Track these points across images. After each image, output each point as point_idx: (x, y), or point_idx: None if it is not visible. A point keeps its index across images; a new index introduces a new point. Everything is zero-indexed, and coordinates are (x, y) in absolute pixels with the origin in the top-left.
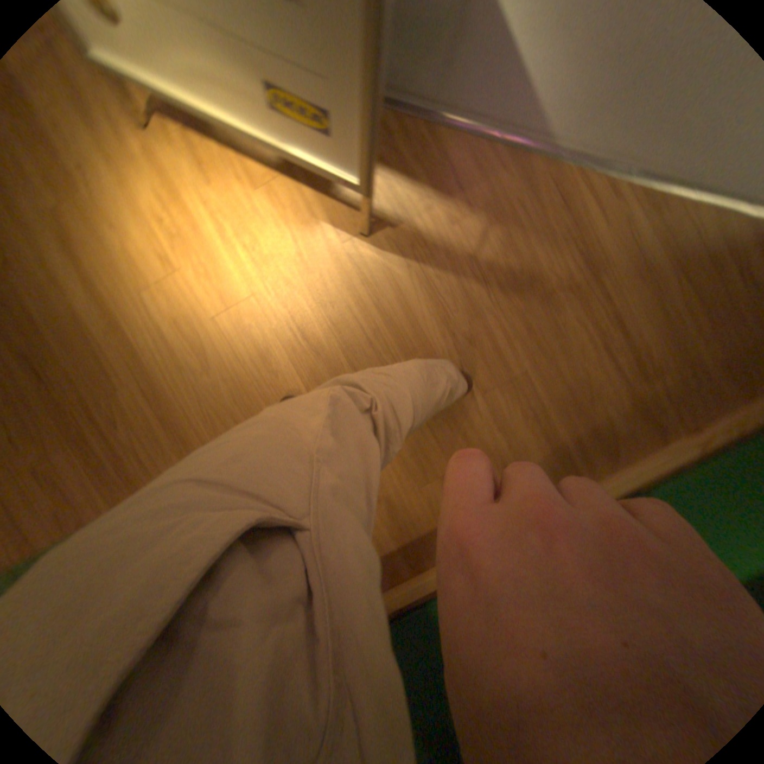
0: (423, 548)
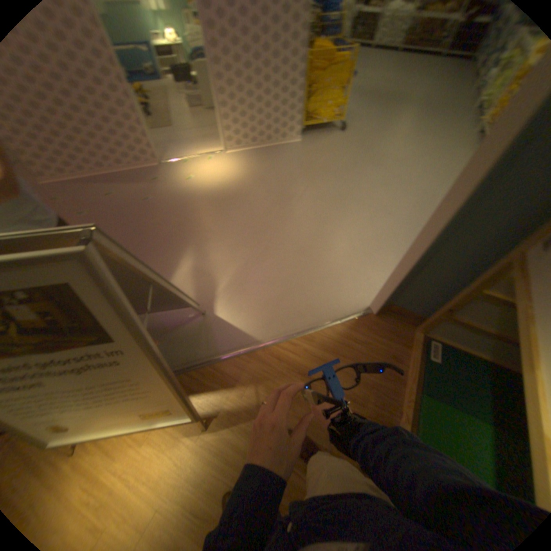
0: None
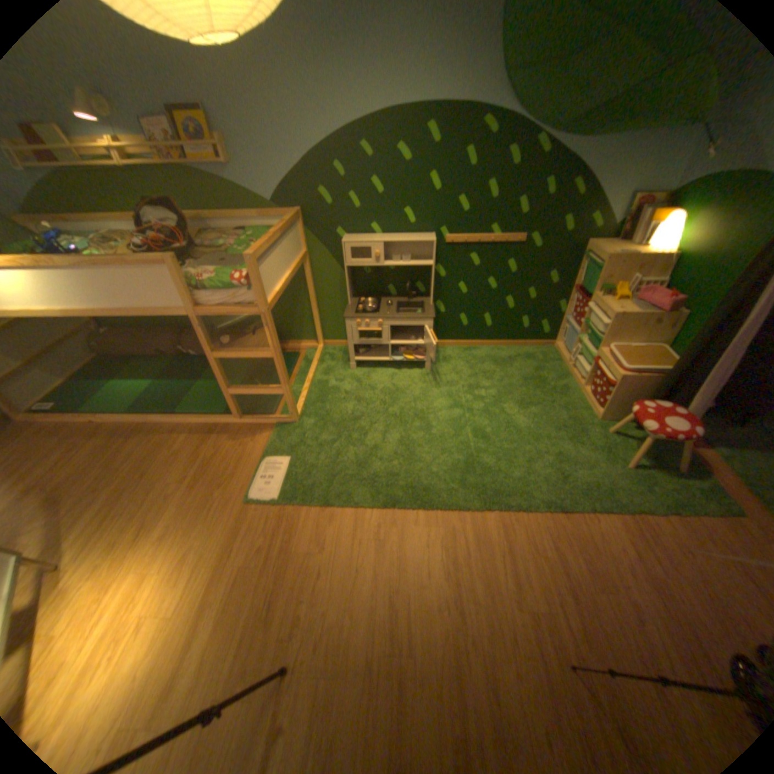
0: (204, 430)
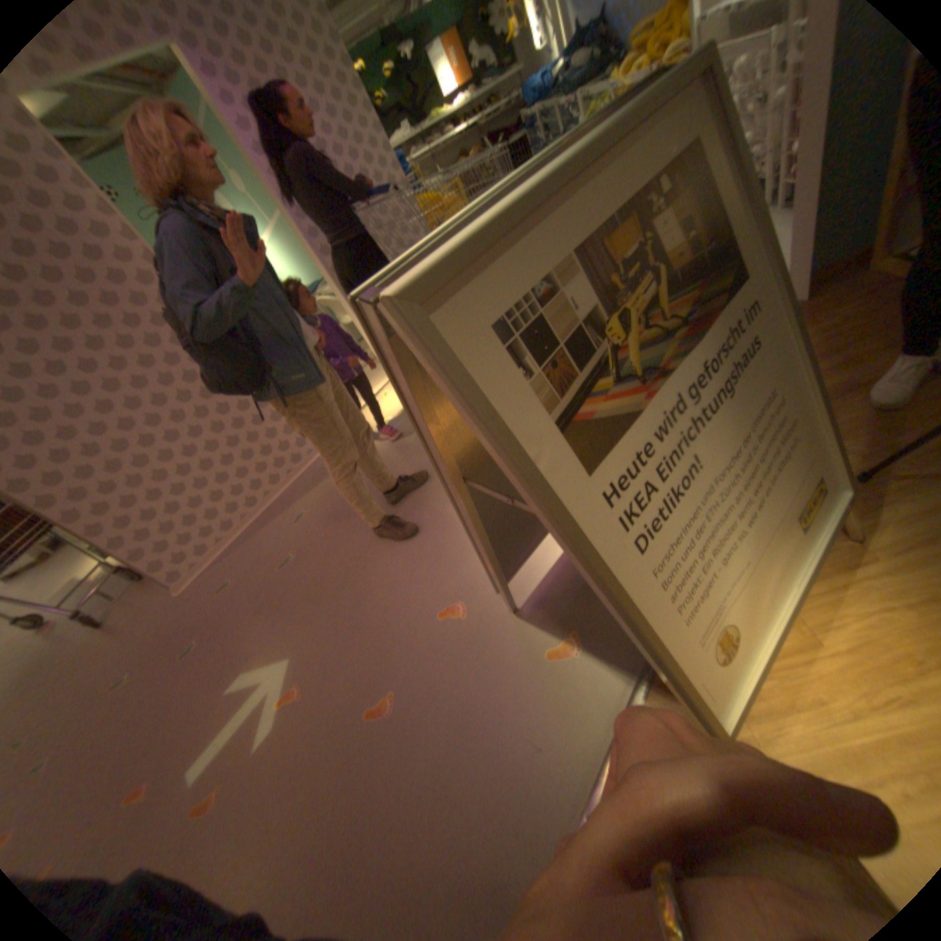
0: None
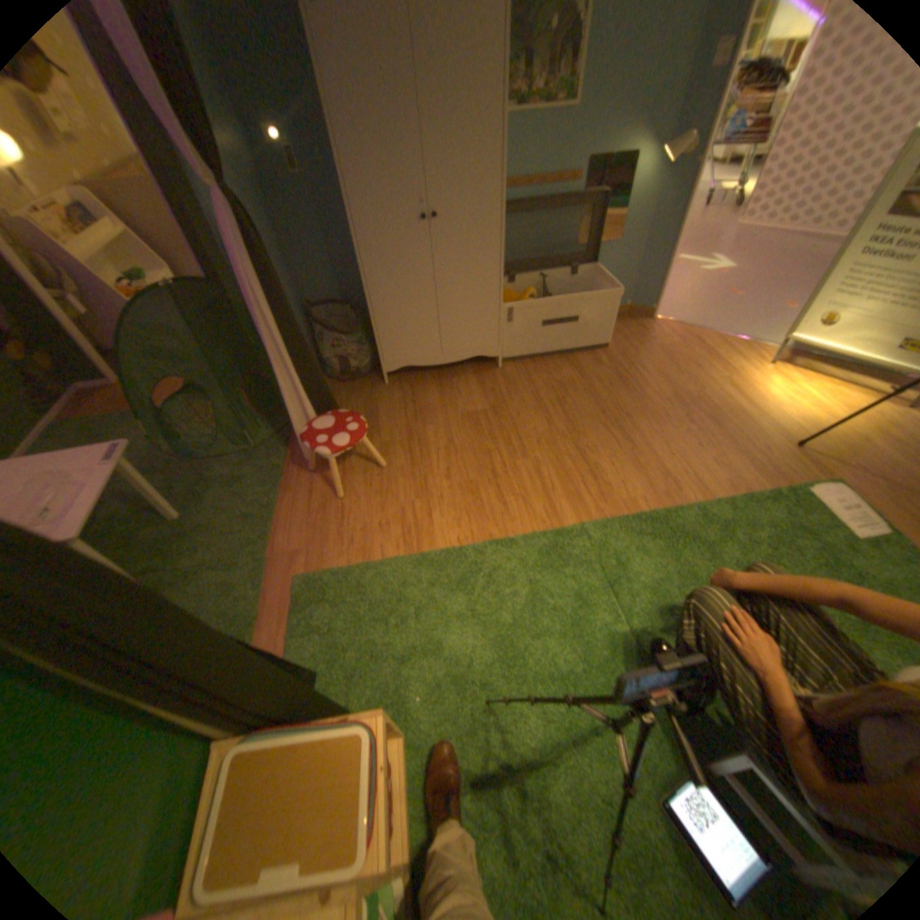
0: None
